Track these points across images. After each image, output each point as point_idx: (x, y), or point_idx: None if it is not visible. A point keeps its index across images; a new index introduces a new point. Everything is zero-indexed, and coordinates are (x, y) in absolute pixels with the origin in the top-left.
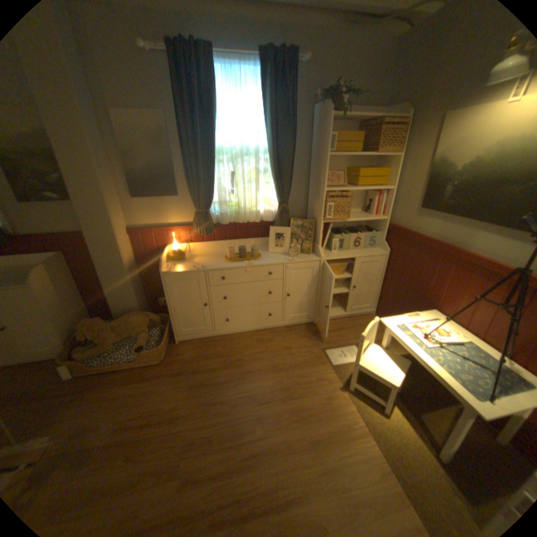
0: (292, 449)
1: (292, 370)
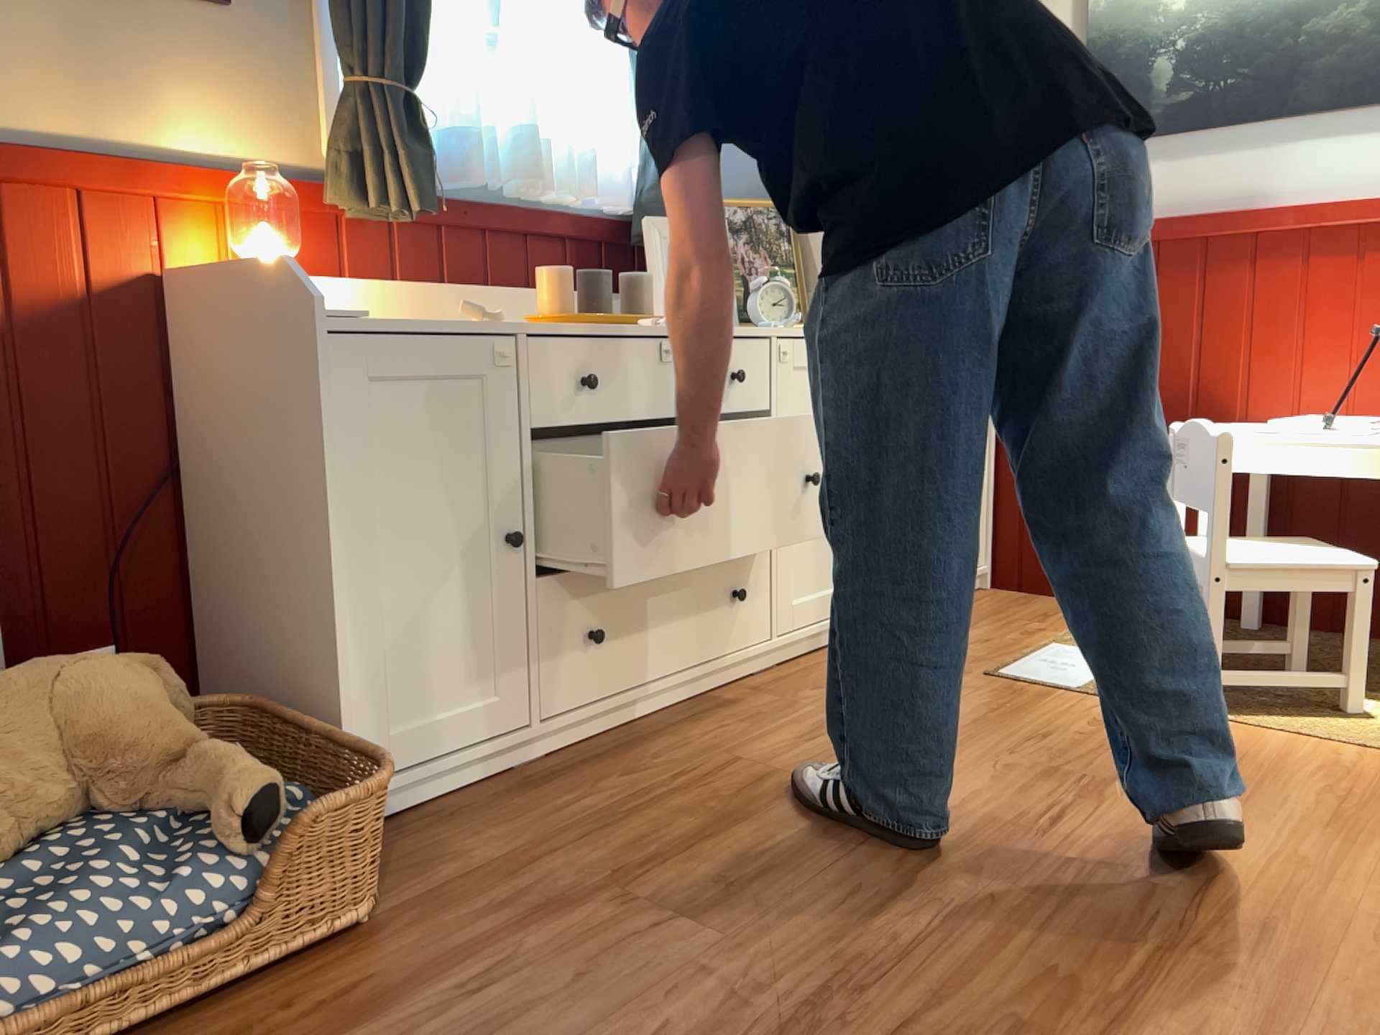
0: (1312, 860)
1: (983, 732)
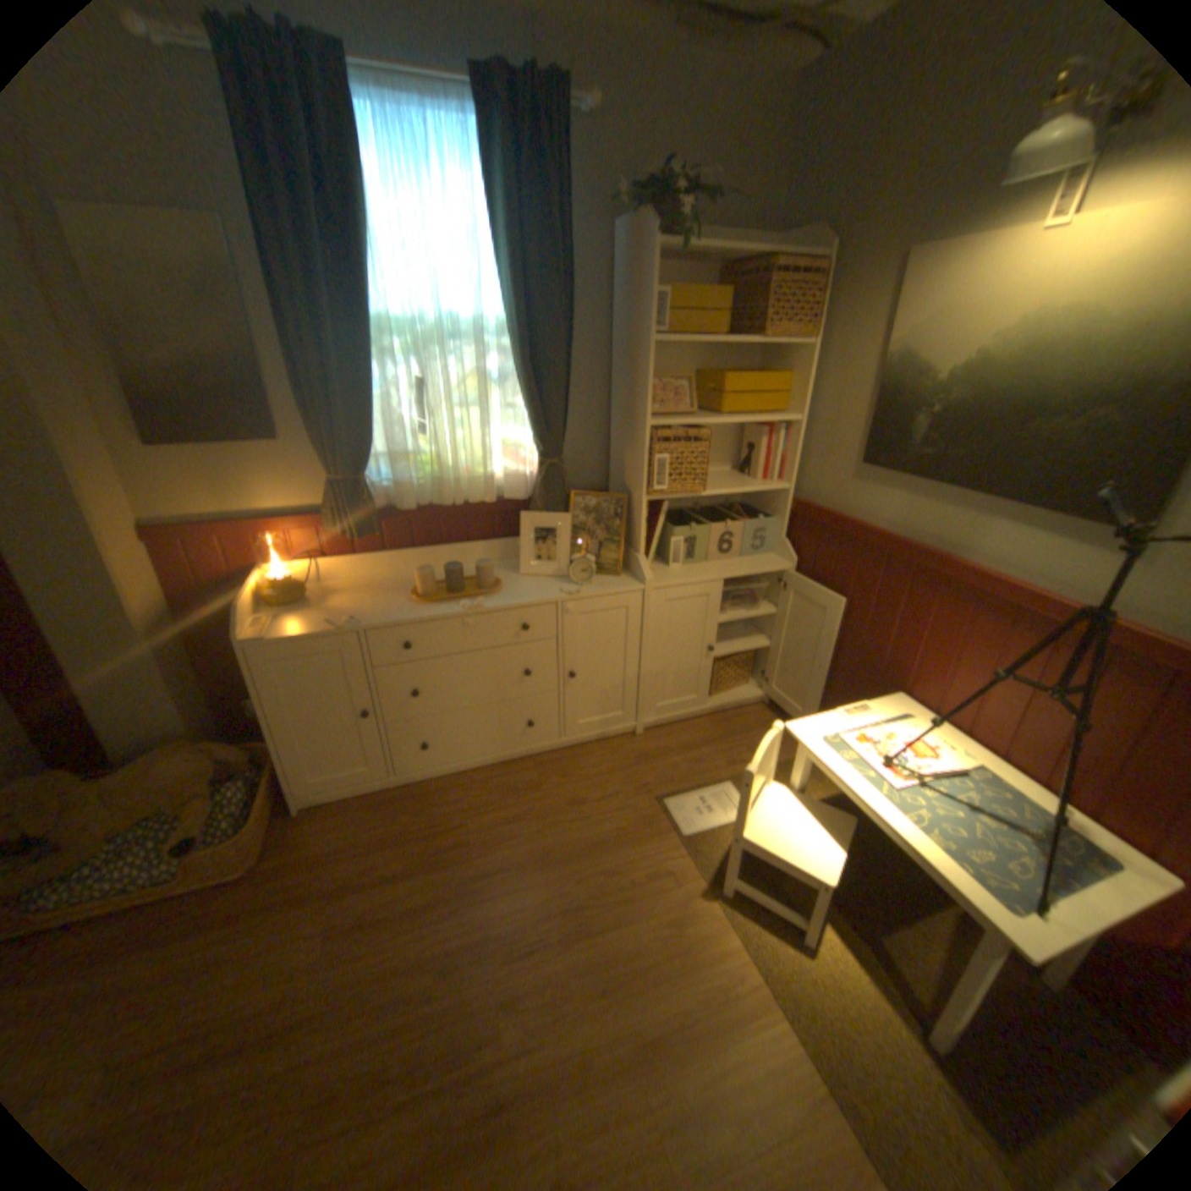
0: (593, 1073)
1: (588, 858)
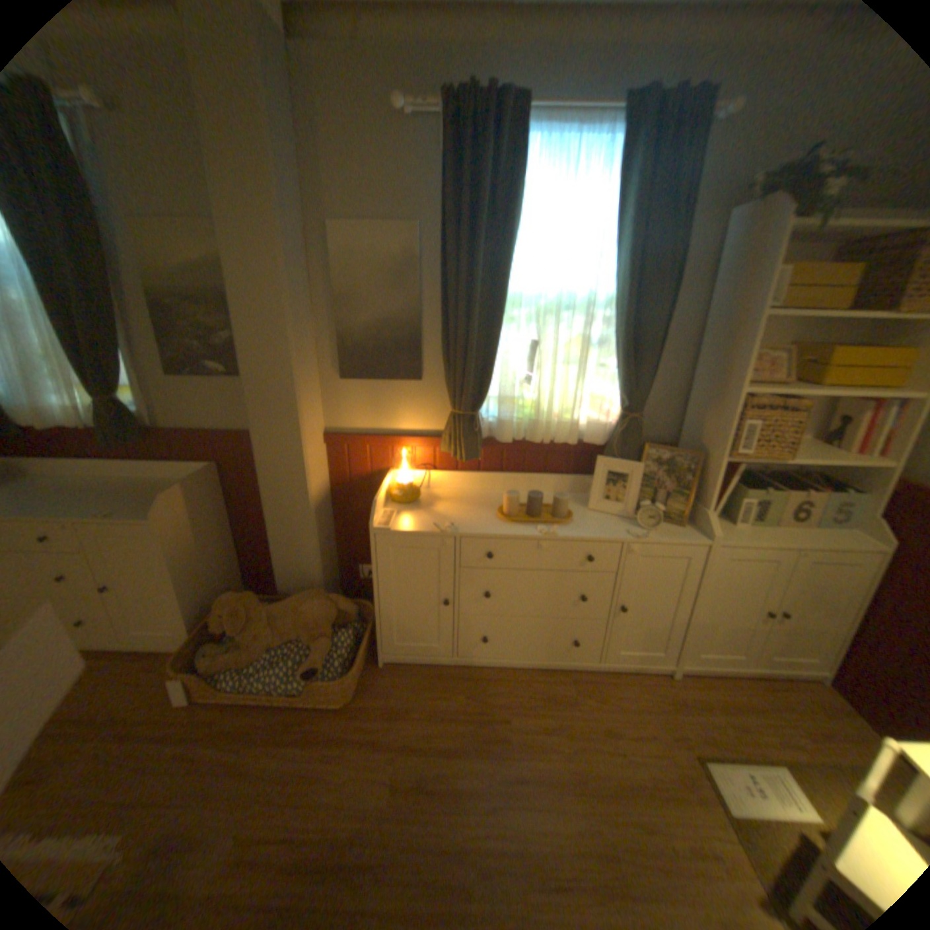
0: None
1: (625, 802)
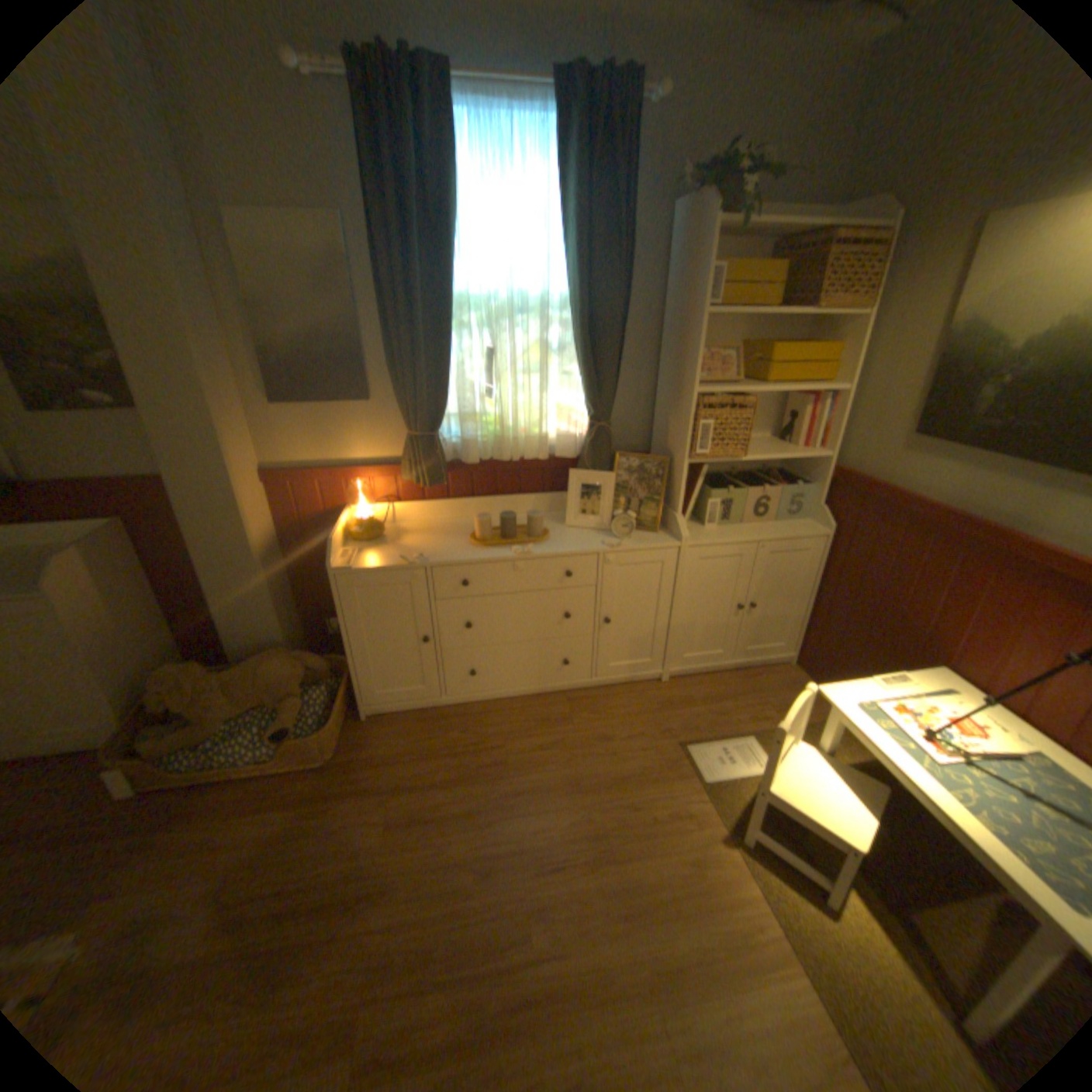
0: (614, 990)
1: (613, 791)
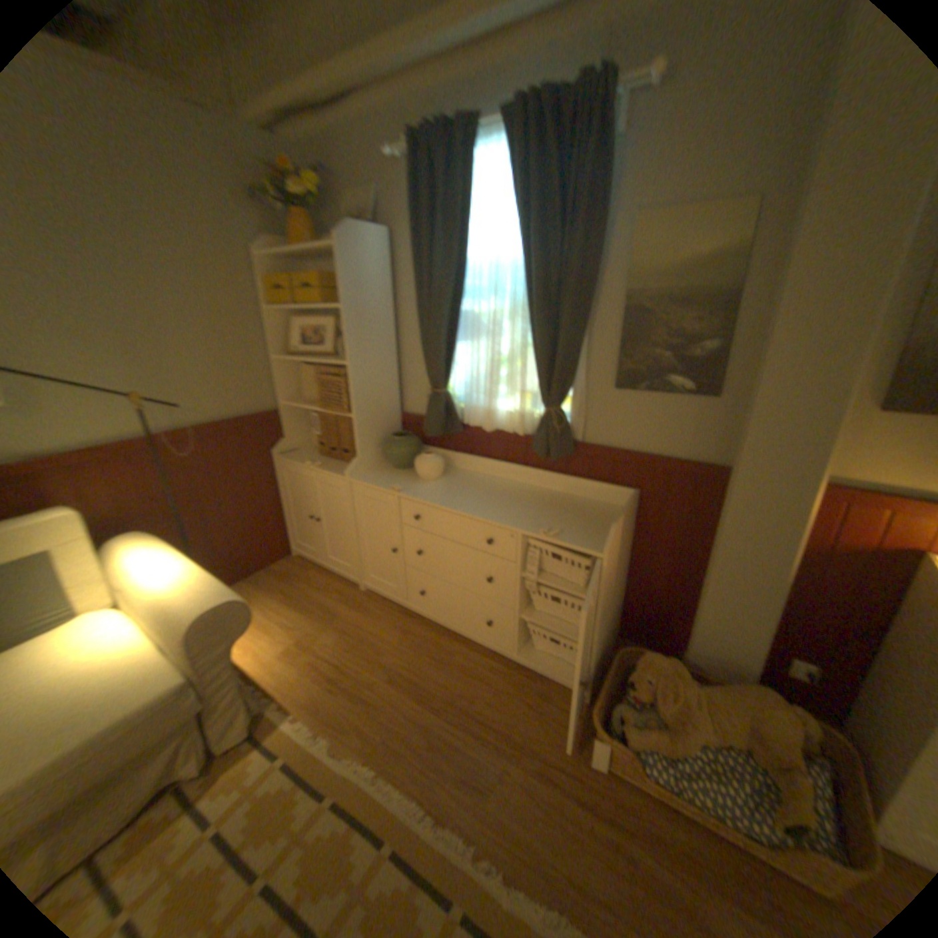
0: None
1: None
